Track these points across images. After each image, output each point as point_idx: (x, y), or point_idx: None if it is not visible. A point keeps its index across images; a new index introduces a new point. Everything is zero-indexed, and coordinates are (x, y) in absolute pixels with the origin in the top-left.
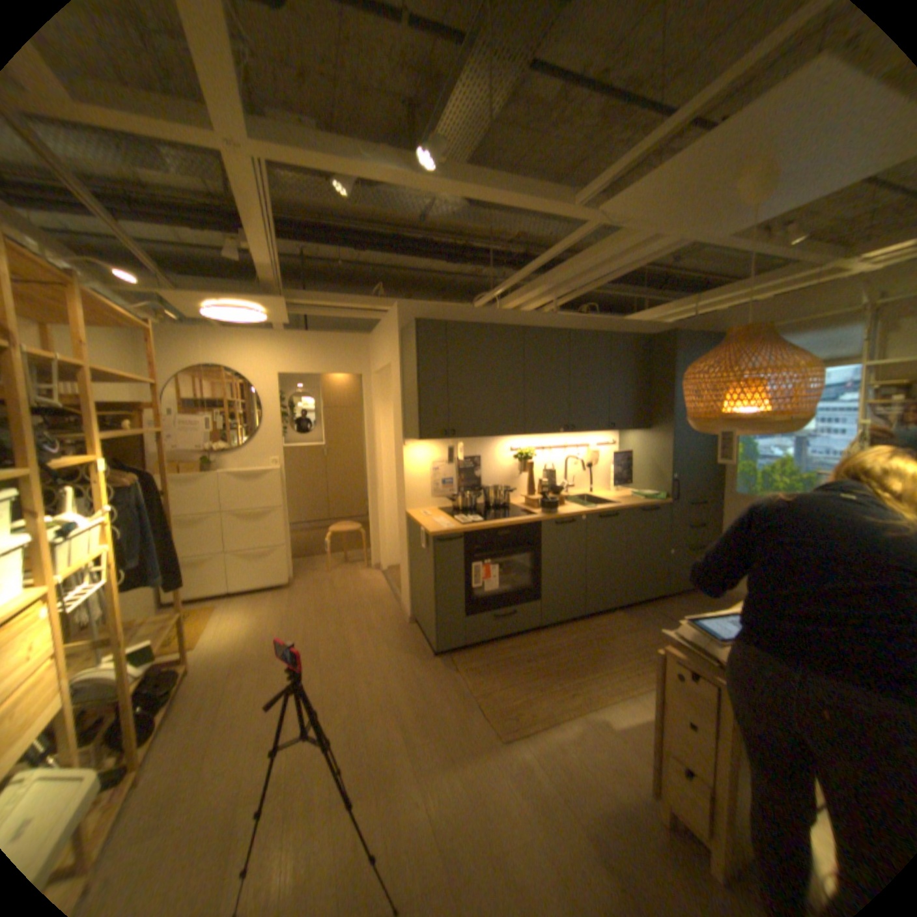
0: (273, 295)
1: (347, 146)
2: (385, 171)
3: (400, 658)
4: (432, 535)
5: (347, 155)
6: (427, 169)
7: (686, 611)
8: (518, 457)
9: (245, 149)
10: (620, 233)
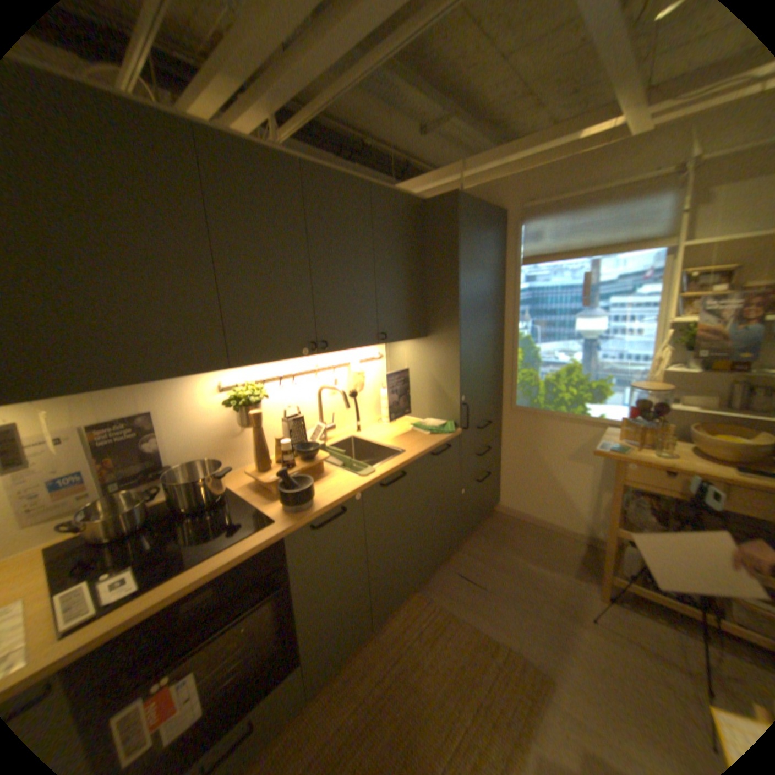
0: None
1: None
2: None
3: None
4: None
5: None
6: None
7: (483, 559)
8: (233, 403)
9: None
10: None
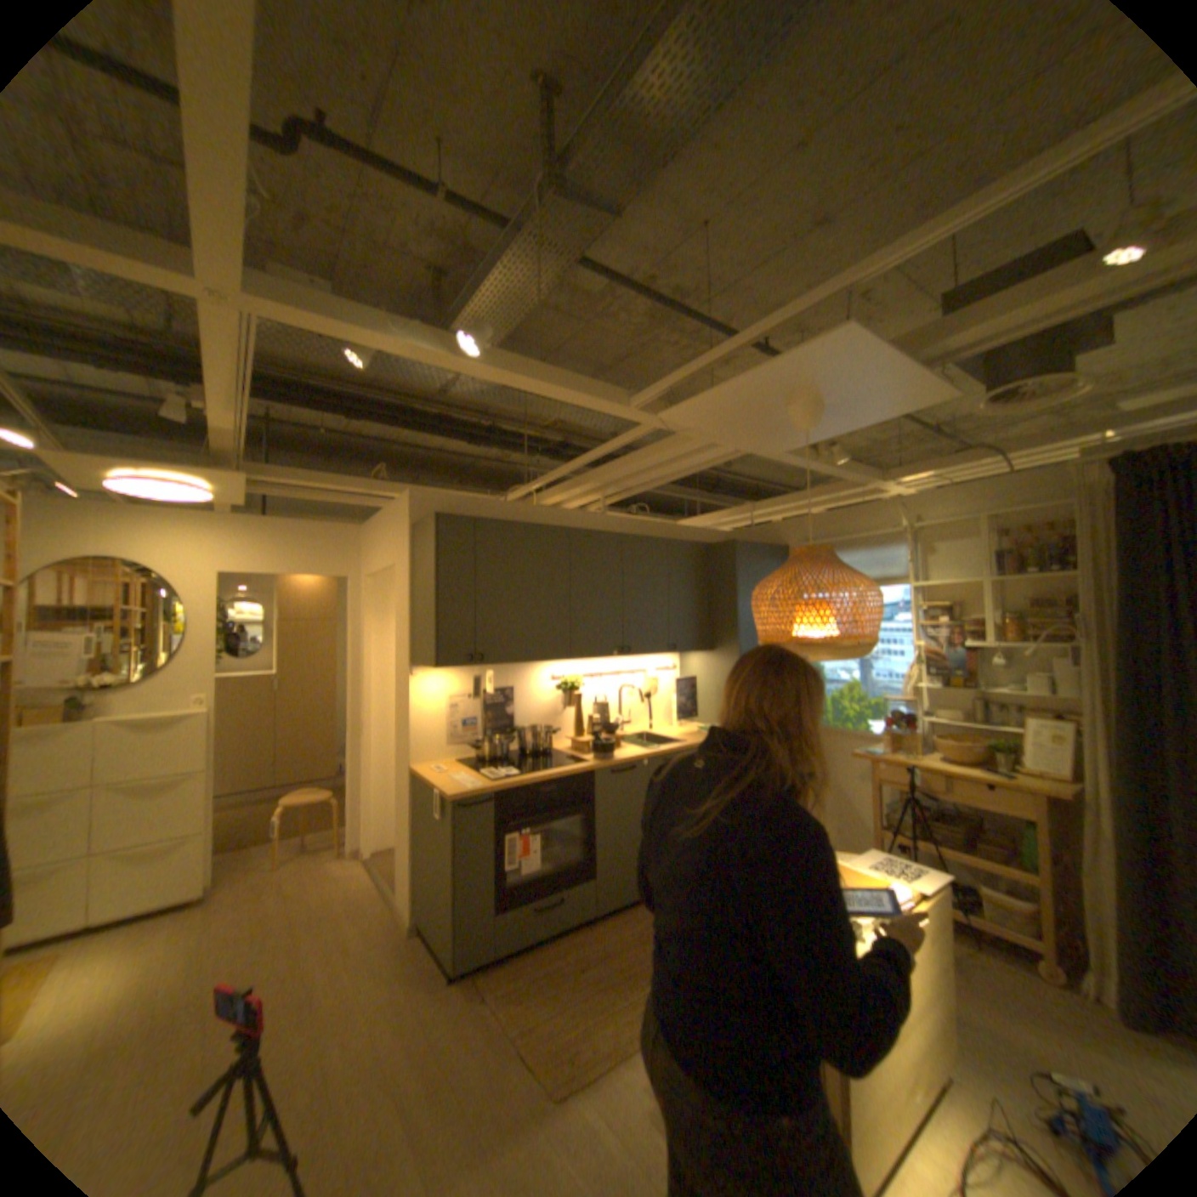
0: (228, 467)
1: (373, 317)
2: (418, 349)
3: (393, 996)
4: (451, 799)
5: (373, 326)
6: (469, 353)
7: None
8: (562, 688)
9: (236, 302)
10: (675, 438)
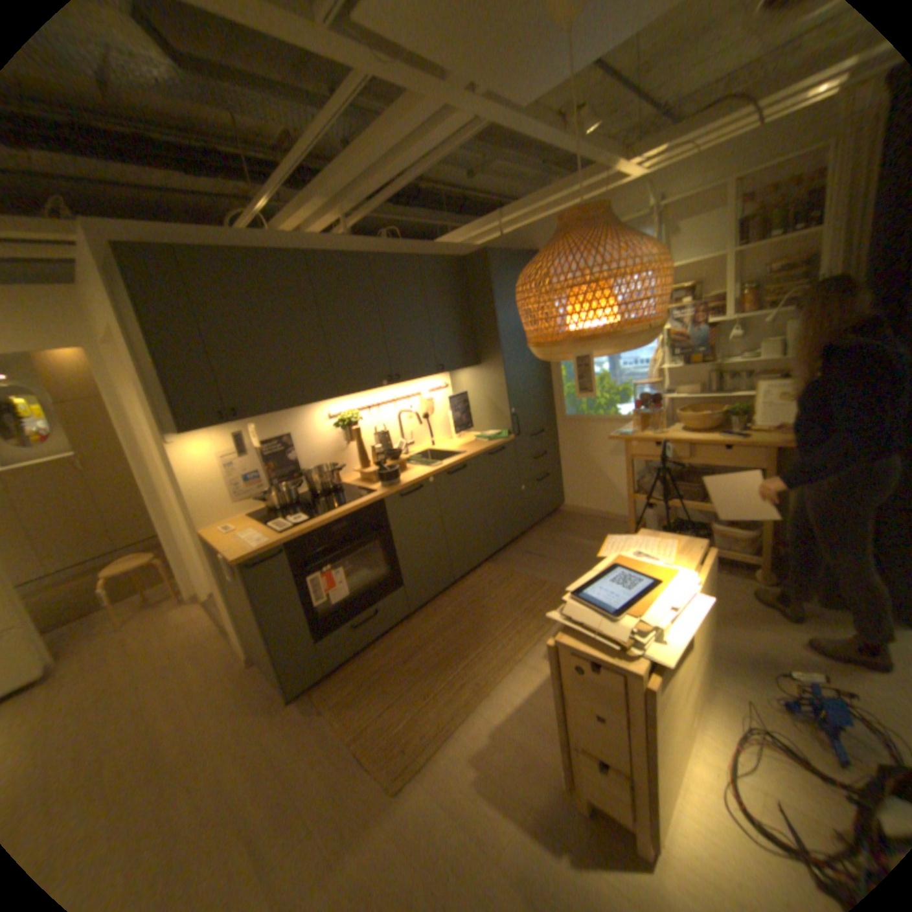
0: None
1: None
2: None
3: (237, 726)
4: (234, 563)
5: None
6: None
7: (544, 541)
8: (340, 425)
9: None
10: (400, 103)
